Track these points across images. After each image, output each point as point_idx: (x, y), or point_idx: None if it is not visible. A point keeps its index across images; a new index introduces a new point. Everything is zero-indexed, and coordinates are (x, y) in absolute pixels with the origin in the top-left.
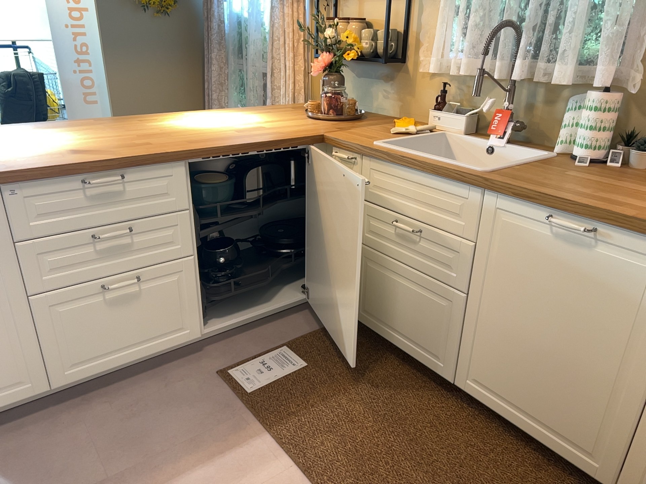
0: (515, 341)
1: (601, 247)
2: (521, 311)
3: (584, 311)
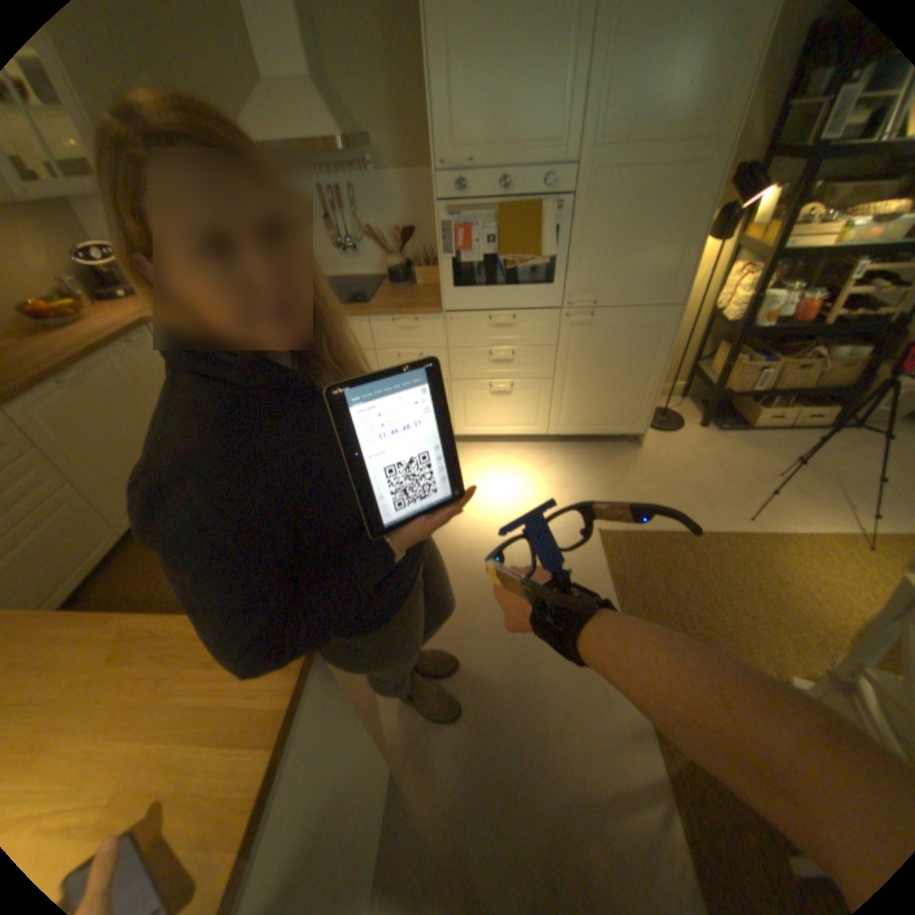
0: (113, 464)
1: (87, 374)
2: (98, 446)
3: (113, 410)
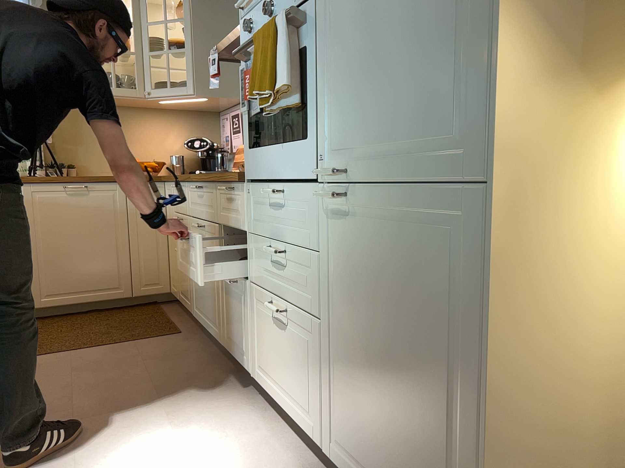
0: (65, 257)
1: (91, 193)
2: (64, 239)
3: (93, 223)
